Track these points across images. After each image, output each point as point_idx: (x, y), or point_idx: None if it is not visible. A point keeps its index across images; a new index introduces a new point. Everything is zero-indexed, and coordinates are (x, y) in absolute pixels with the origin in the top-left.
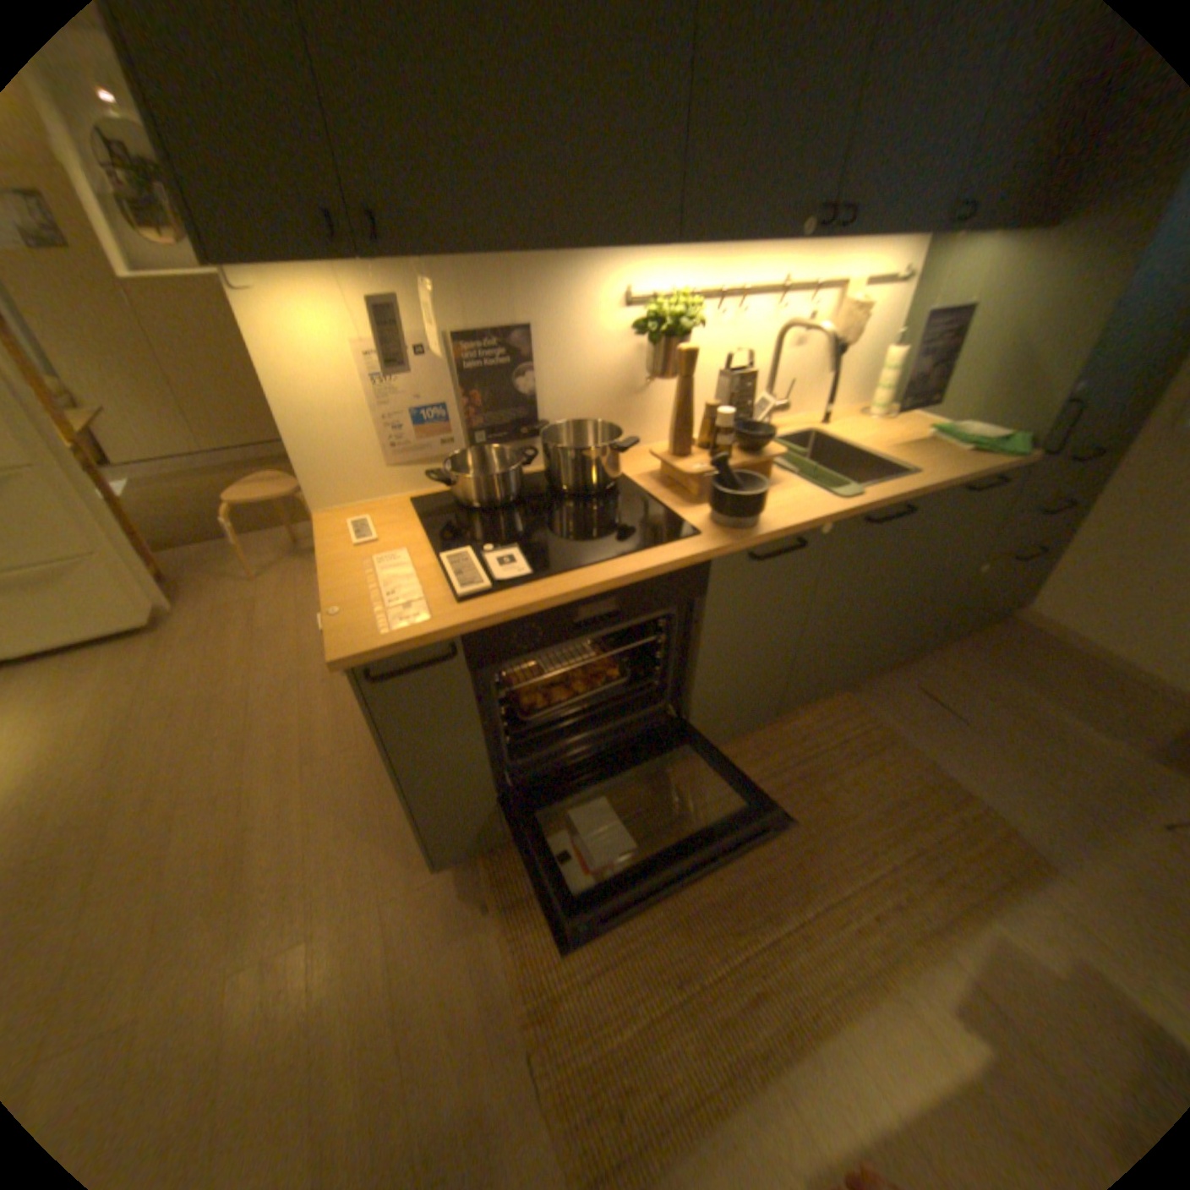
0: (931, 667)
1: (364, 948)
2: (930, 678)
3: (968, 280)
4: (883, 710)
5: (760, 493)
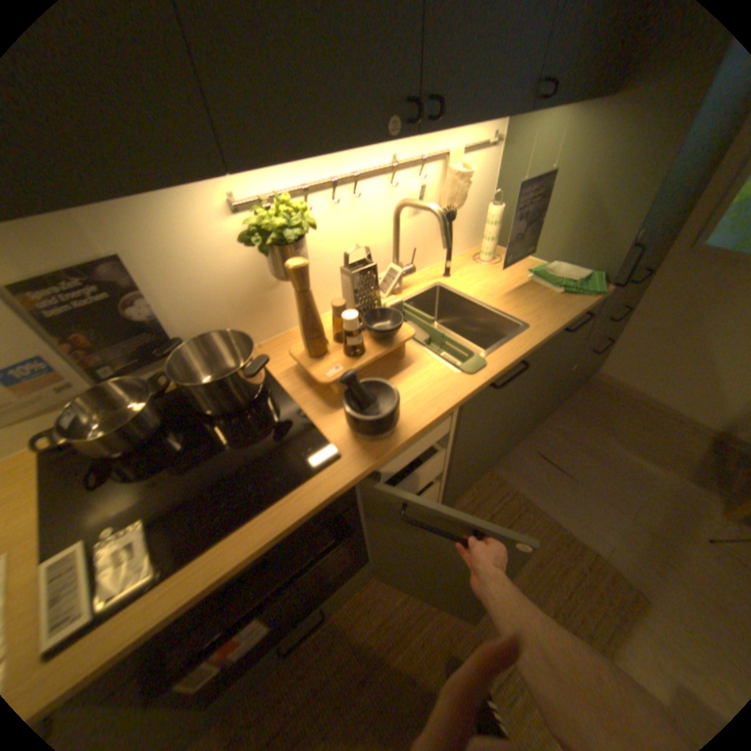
0: (543, 432)
1: None
2: (544, 442)
3: (547, 141)
4: (516, 479)
5: (393, 404)
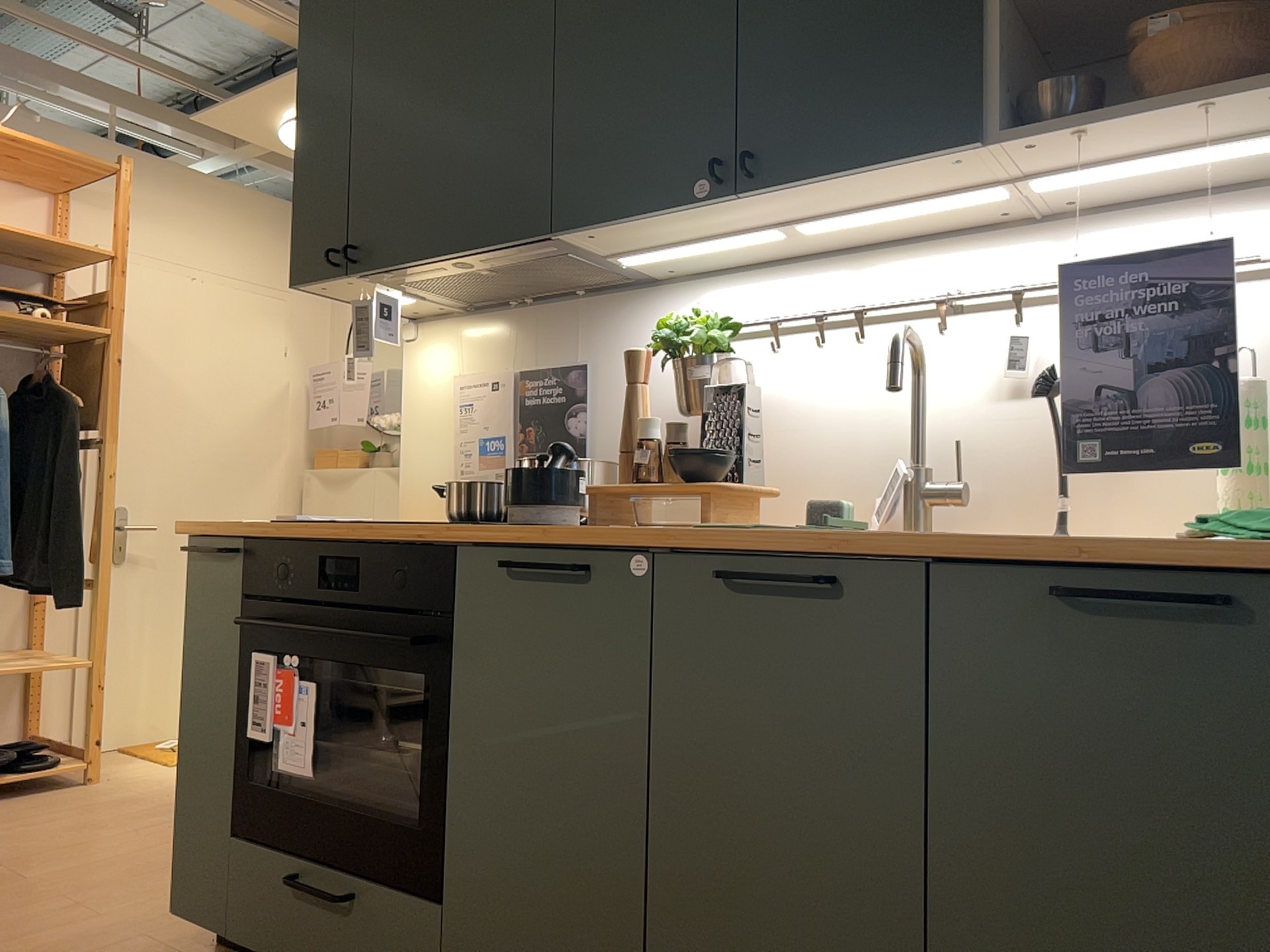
0: None
1: (89, 945)
2: None
3: None
4: None
5: (546, 480)
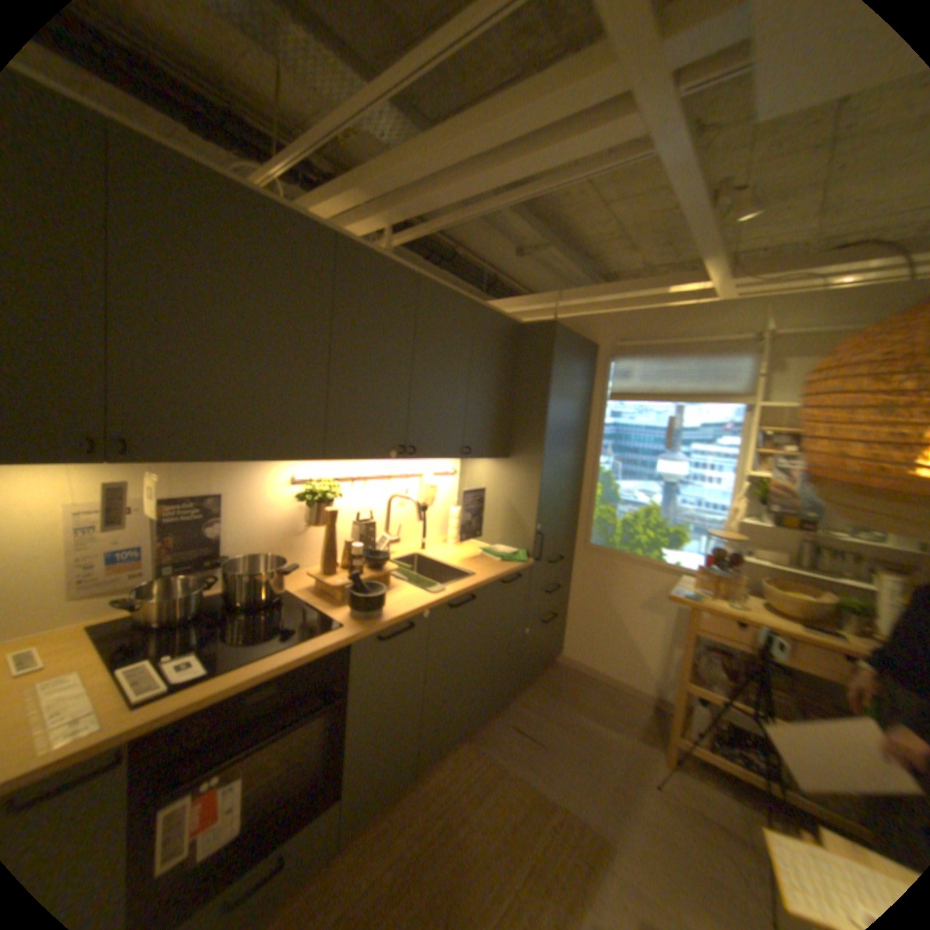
0: (518, 710)
1: None
2: (518, 718)
3: (482, 476)
4: (493, 753)
5: (382, 595)
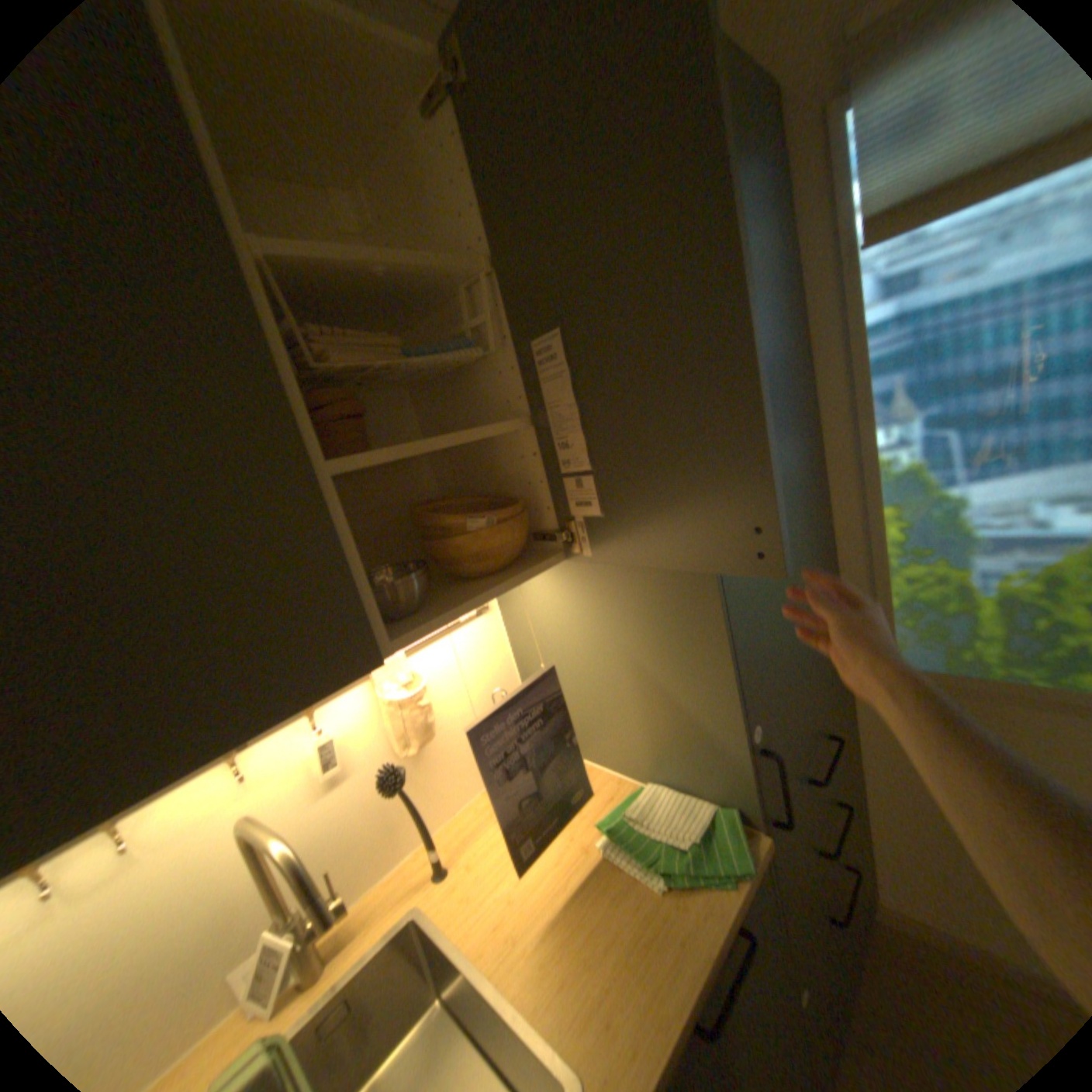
0: None
1: None
2: None
3: (548, 603)
4: None
5: None
